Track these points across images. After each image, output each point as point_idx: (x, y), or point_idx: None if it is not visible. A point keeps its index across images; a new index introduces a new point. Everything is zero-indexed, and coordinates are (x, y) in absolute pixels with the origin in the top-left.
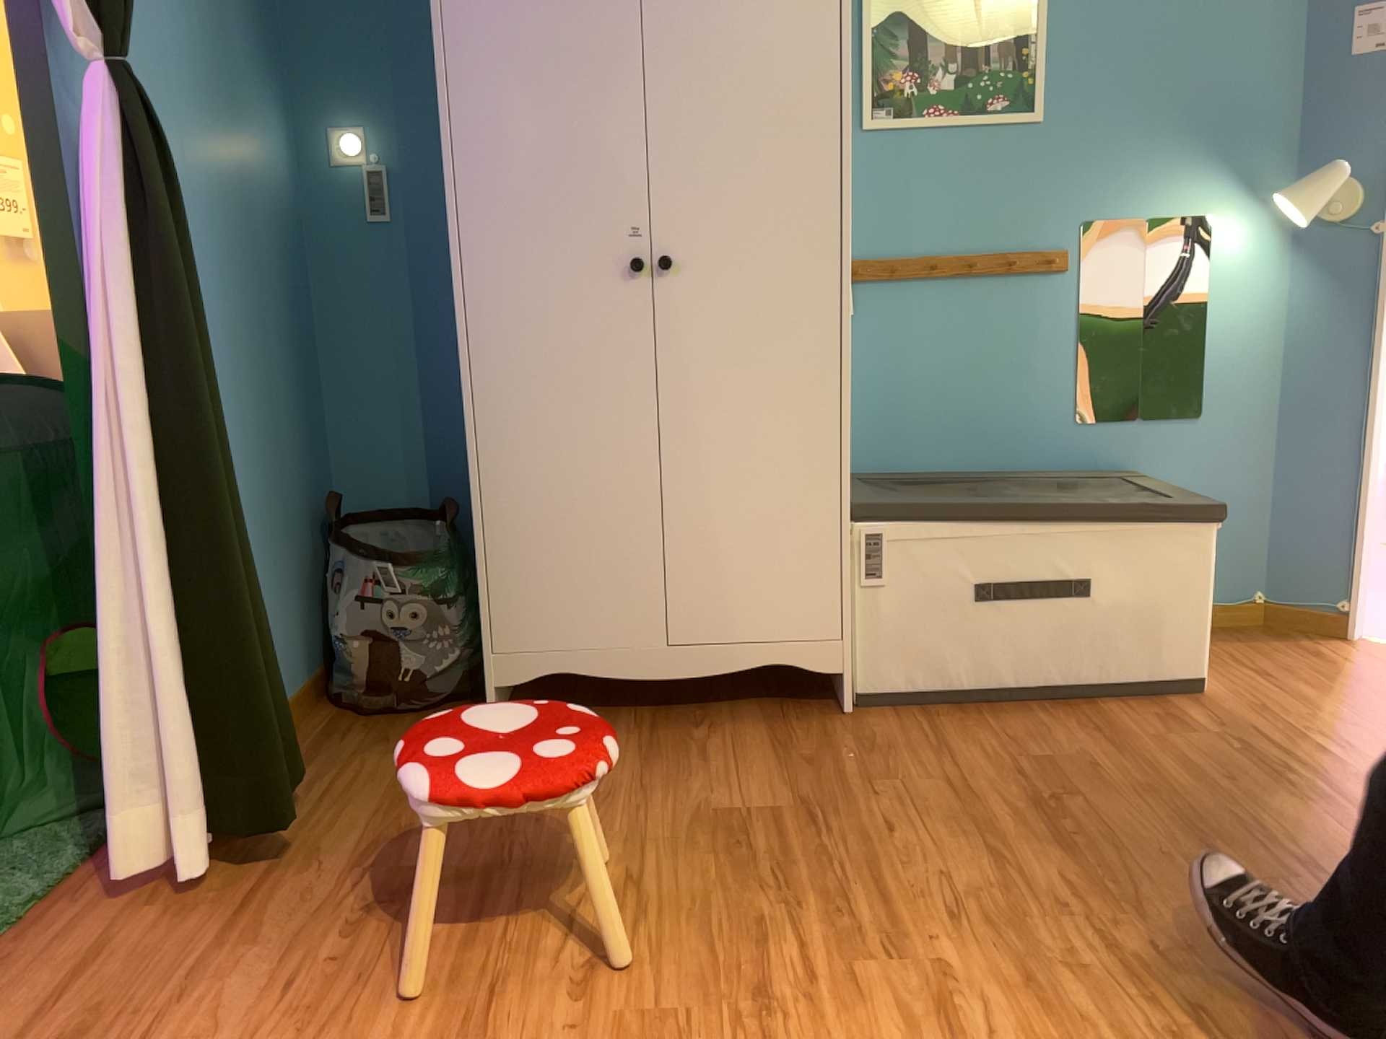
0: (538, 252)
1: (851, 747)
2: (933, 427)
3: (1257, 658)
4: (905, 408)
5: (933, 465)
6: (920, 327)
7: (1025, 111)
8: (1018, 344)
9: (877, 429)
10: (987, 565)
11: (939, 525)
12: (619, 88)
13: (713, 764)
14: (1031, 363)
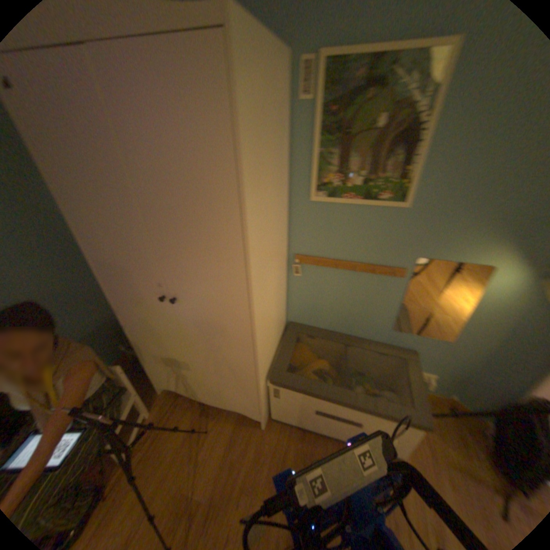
0: (128, 284)
1: (253, 458)
2: (331, 318)
3: (439, 438)
4: (321, 310)
5: (329, 329)
6: (330, 285)
7: (401, 202)
8: (374, 300)
9: (309, 314)
10: (320, 411)
11: (301, 397)
12: (137, 226)
13: (204, 453)
14: (378, 308)
